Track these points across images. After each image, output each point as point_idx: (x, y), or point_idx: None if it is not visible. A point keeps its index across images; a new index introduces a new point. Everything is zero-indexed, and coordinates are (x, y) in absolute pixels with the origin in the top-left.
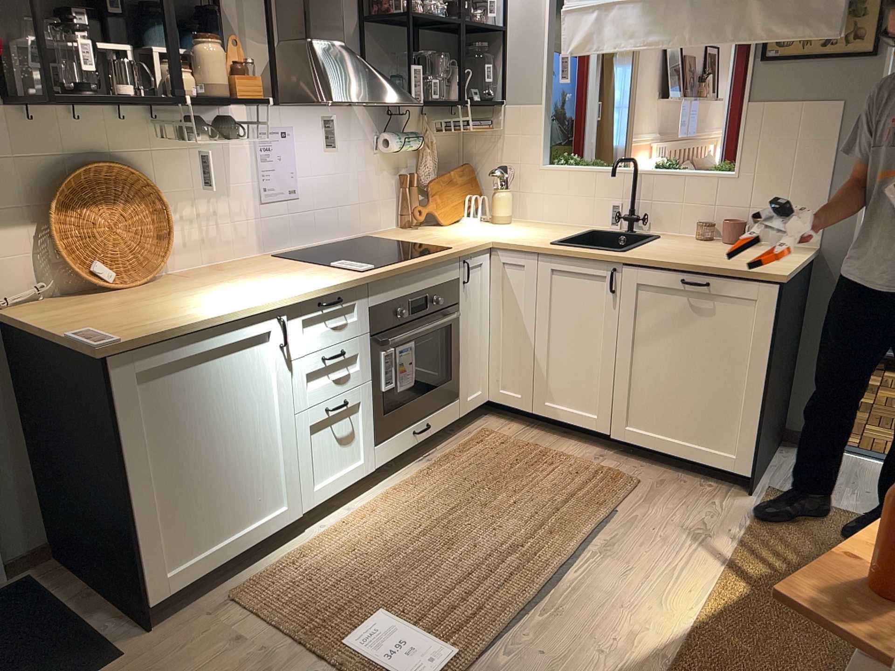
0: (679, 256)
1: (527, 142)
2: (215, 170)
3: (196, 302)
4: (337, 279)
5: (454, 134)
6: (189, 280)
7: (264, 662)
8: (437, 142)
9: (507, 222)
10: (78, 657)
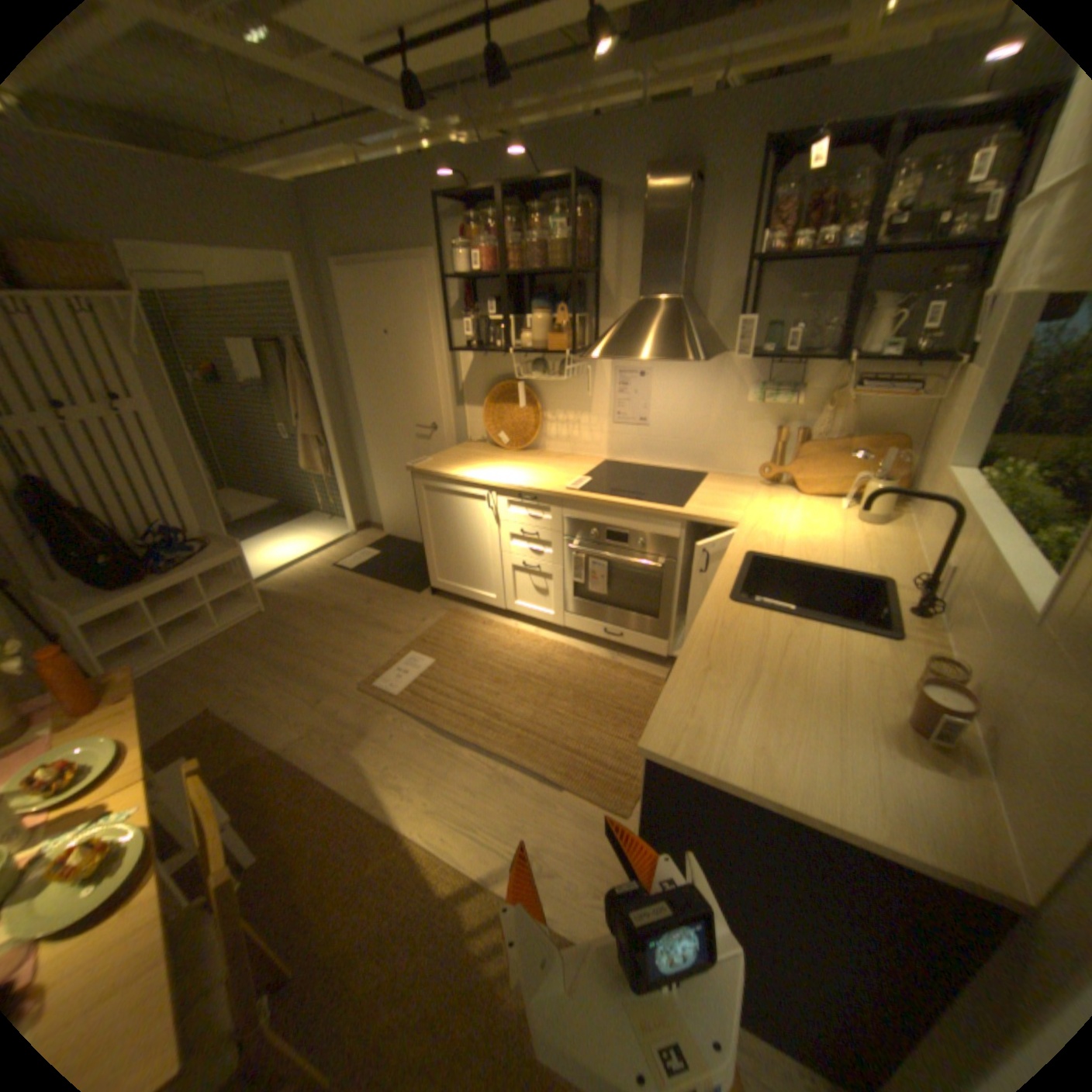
0: (740, 648)
1: (958, 426)
2: (581, 393)
3: (482, 467)
4: (542, 486)
5: (920, 393)
6: (534, 456)
7: (407, 631)
8: (876, 400)
9: (864, 521)
10: (419, 584)
